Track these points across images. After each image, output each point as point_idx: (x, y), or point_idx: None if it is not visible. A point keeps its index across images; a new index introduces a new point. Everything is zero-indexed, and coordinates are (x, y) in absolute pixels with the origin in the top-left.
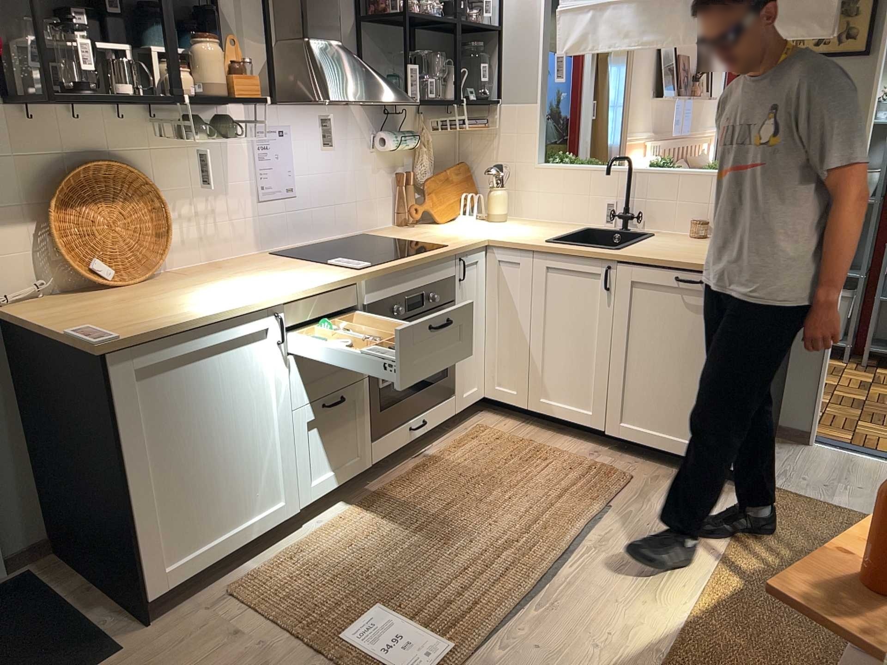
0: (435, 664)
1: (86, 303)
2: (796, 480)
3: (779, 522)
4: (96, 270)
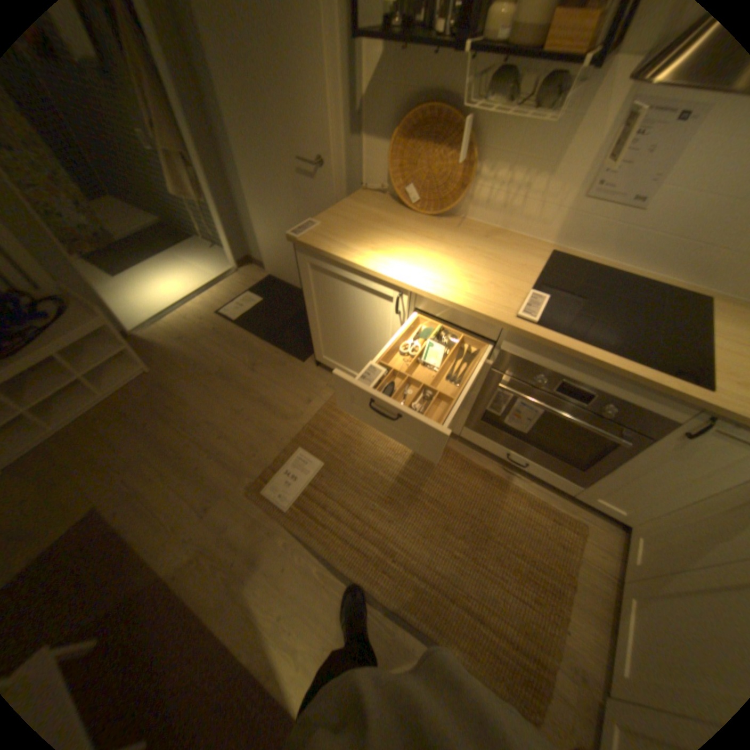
0: (274, 502)
1: (375, 210)
2: None
3: None
4: (407, 191)
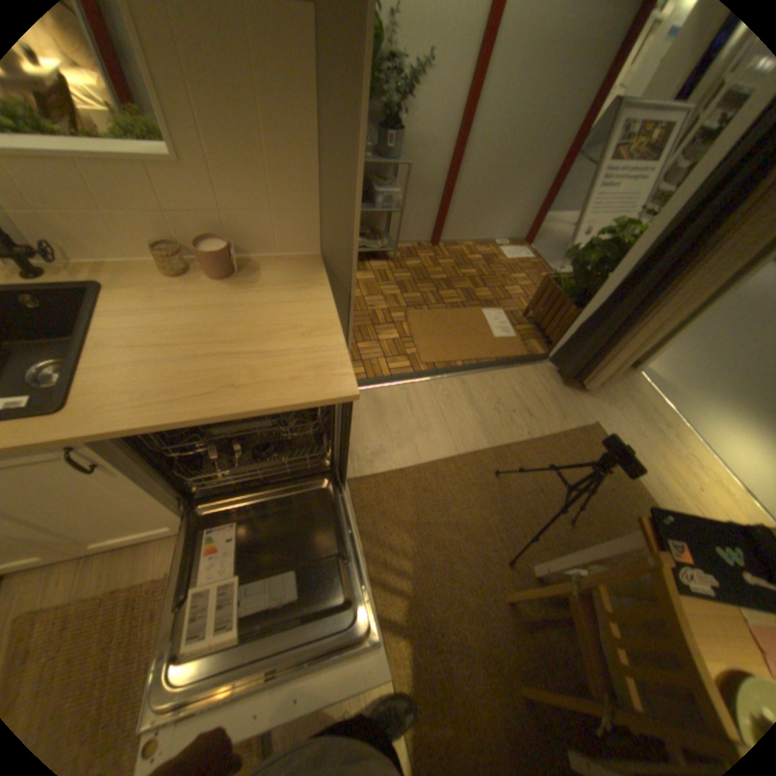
0: None
1: None
2: (361, 457)
3: (382, 530)
4: None
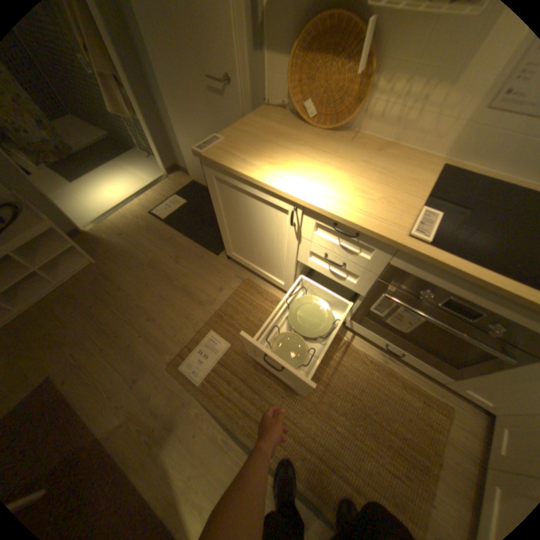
0: (189, 376)
1: (276, 124)
2: None
3: None
4: (306, 106)
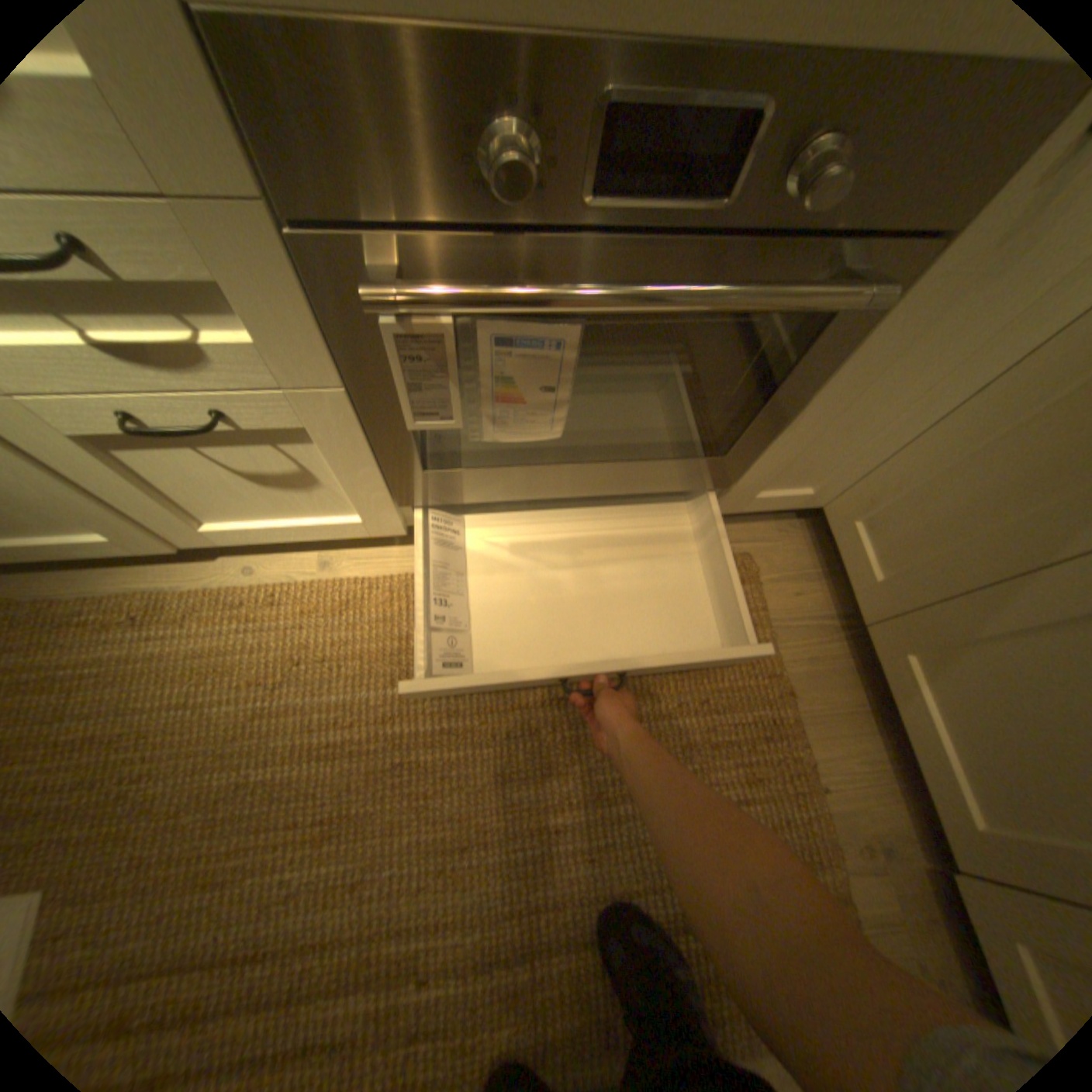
0: None
1: None
2: None
3: None
4: None
